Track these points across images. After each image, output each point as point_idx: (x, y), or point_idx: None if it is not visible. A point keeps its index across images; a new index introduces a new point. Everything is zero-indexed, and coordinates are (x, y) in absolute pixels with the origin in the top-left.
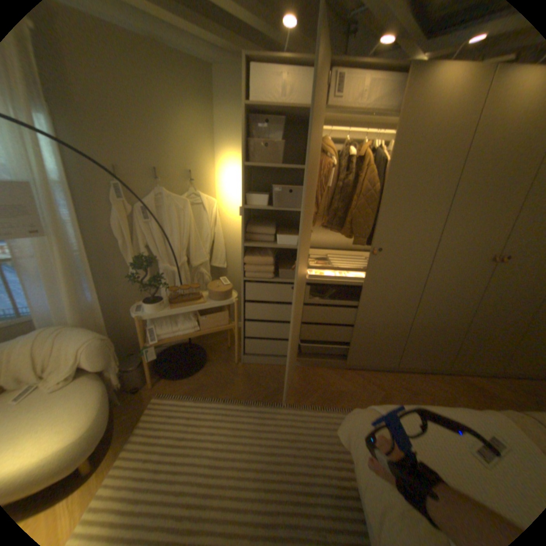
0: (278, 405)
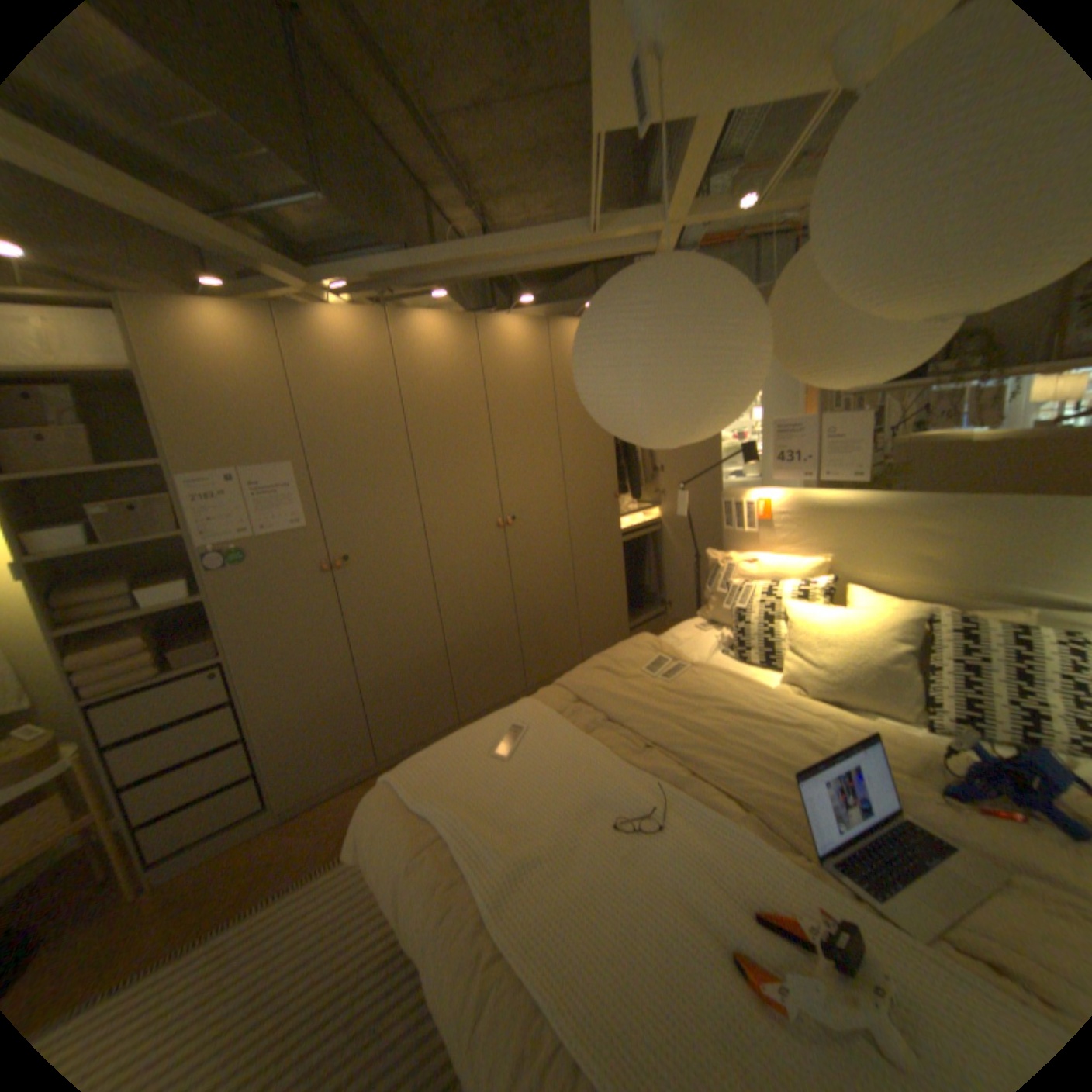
0: (254, 910)
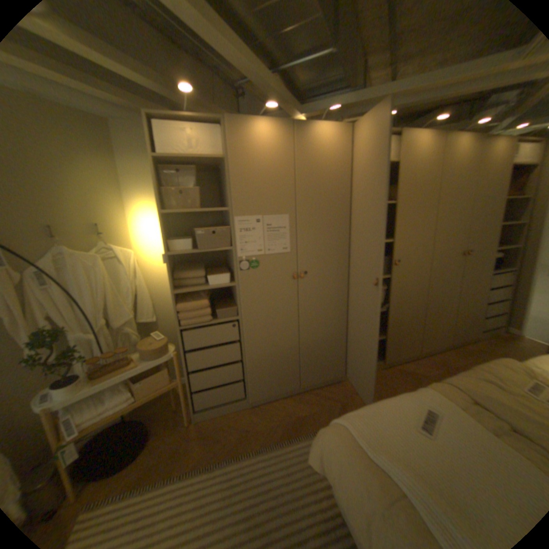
0: (243, 458)
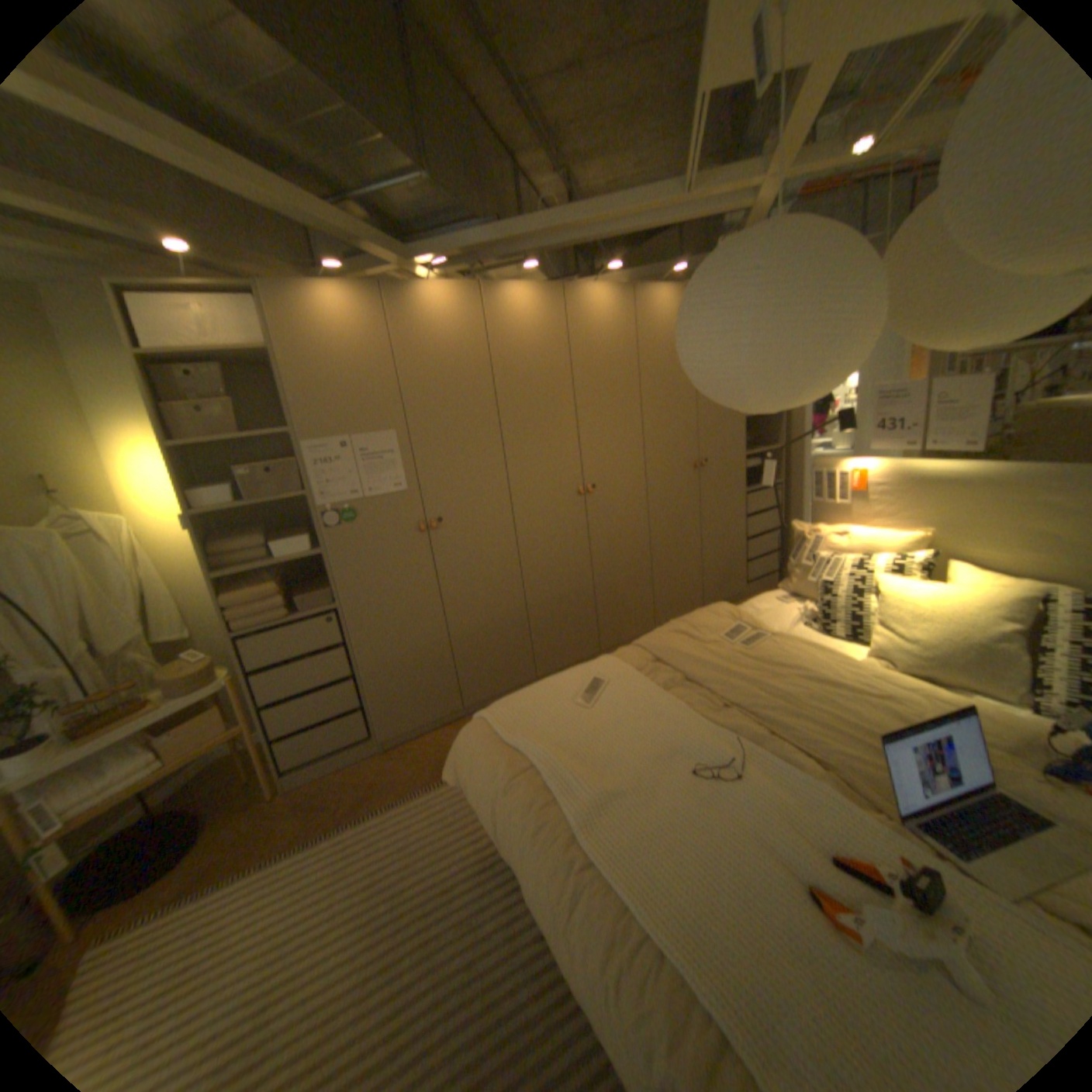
0: (366, 819)
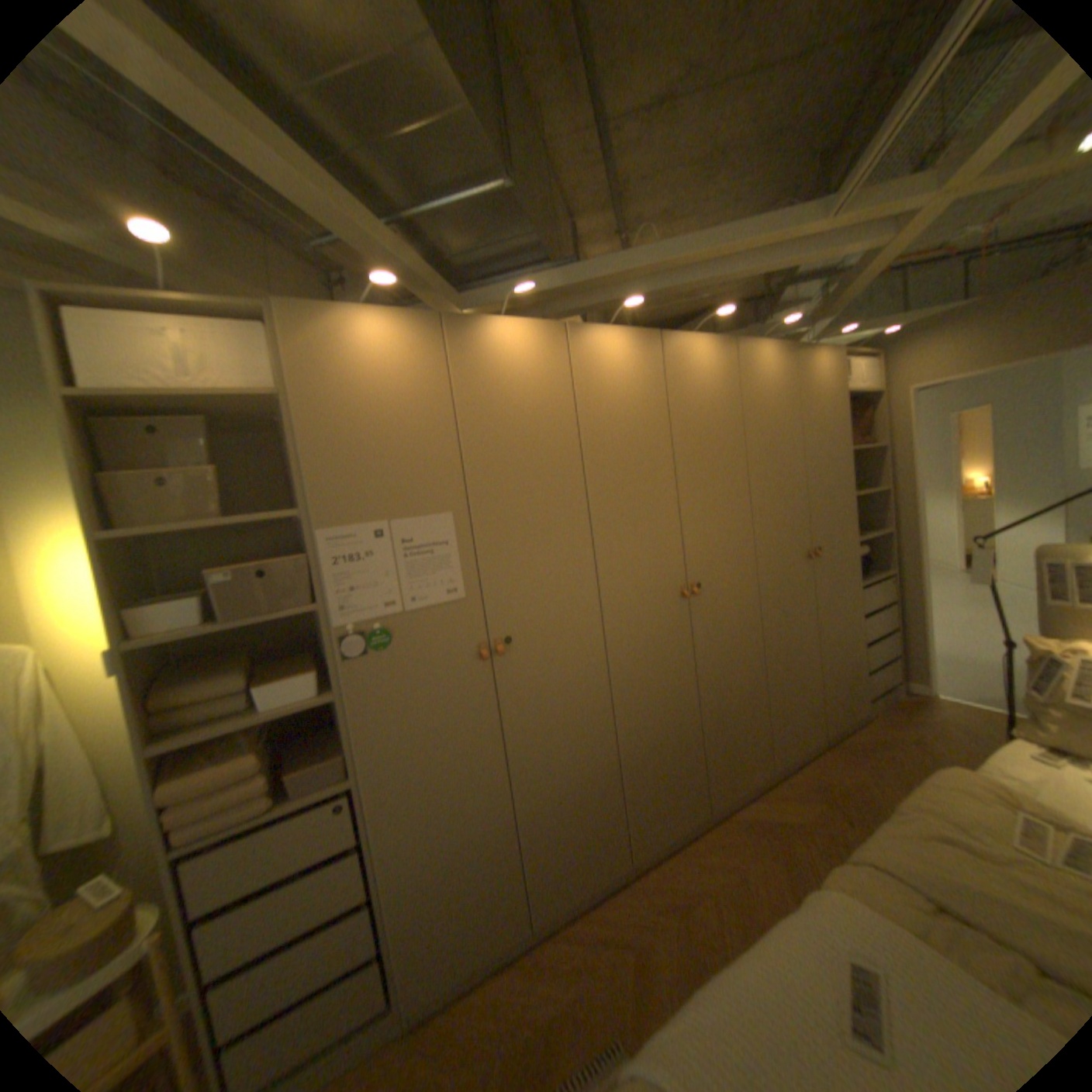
0: None
